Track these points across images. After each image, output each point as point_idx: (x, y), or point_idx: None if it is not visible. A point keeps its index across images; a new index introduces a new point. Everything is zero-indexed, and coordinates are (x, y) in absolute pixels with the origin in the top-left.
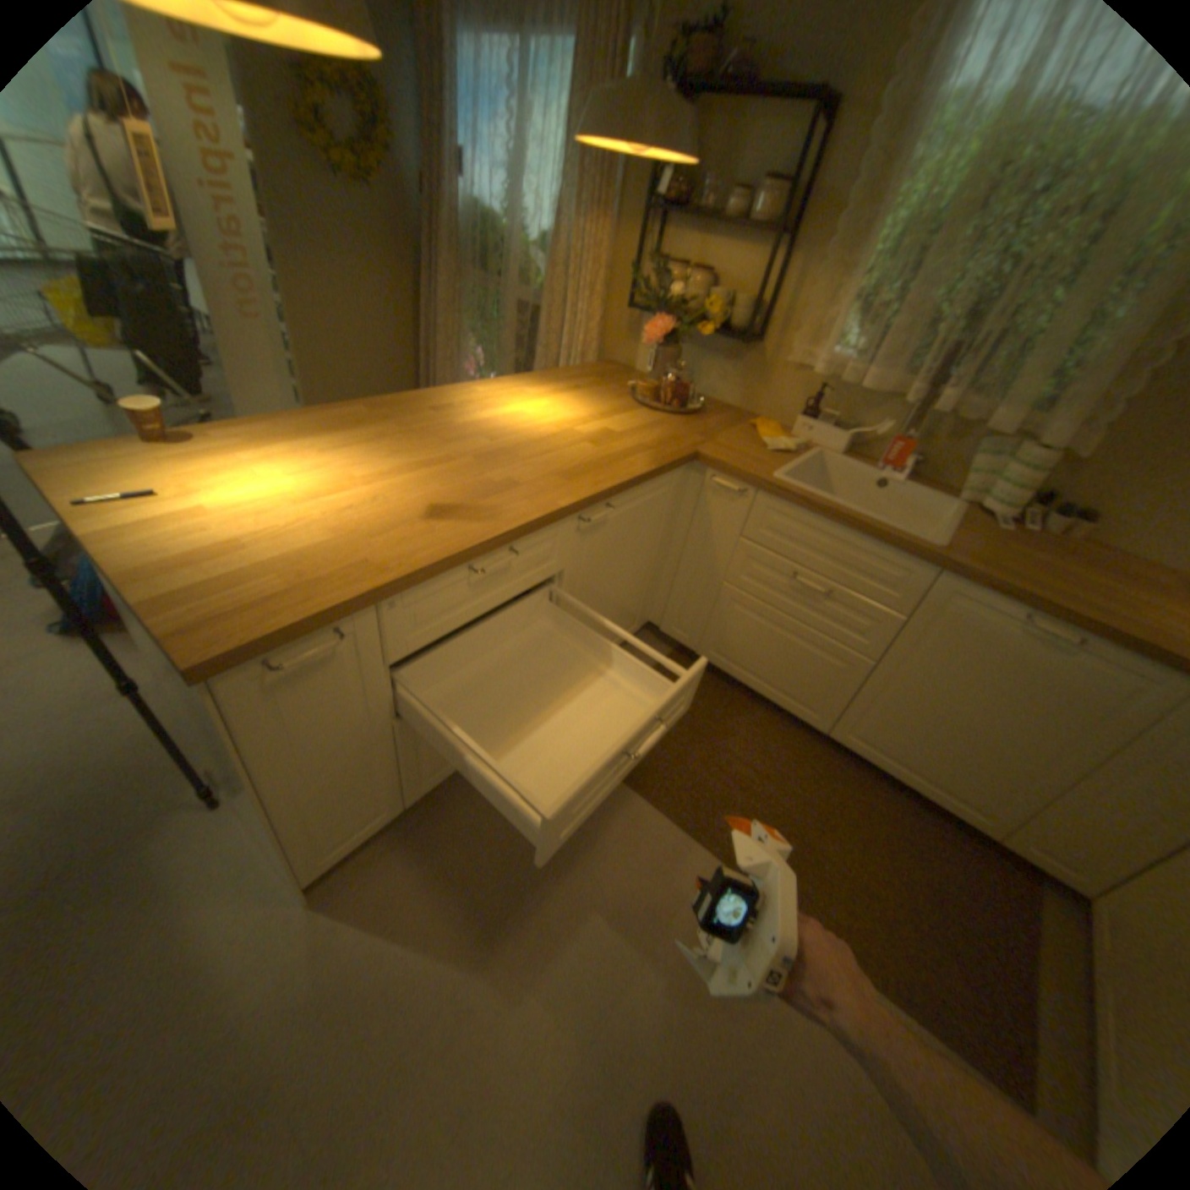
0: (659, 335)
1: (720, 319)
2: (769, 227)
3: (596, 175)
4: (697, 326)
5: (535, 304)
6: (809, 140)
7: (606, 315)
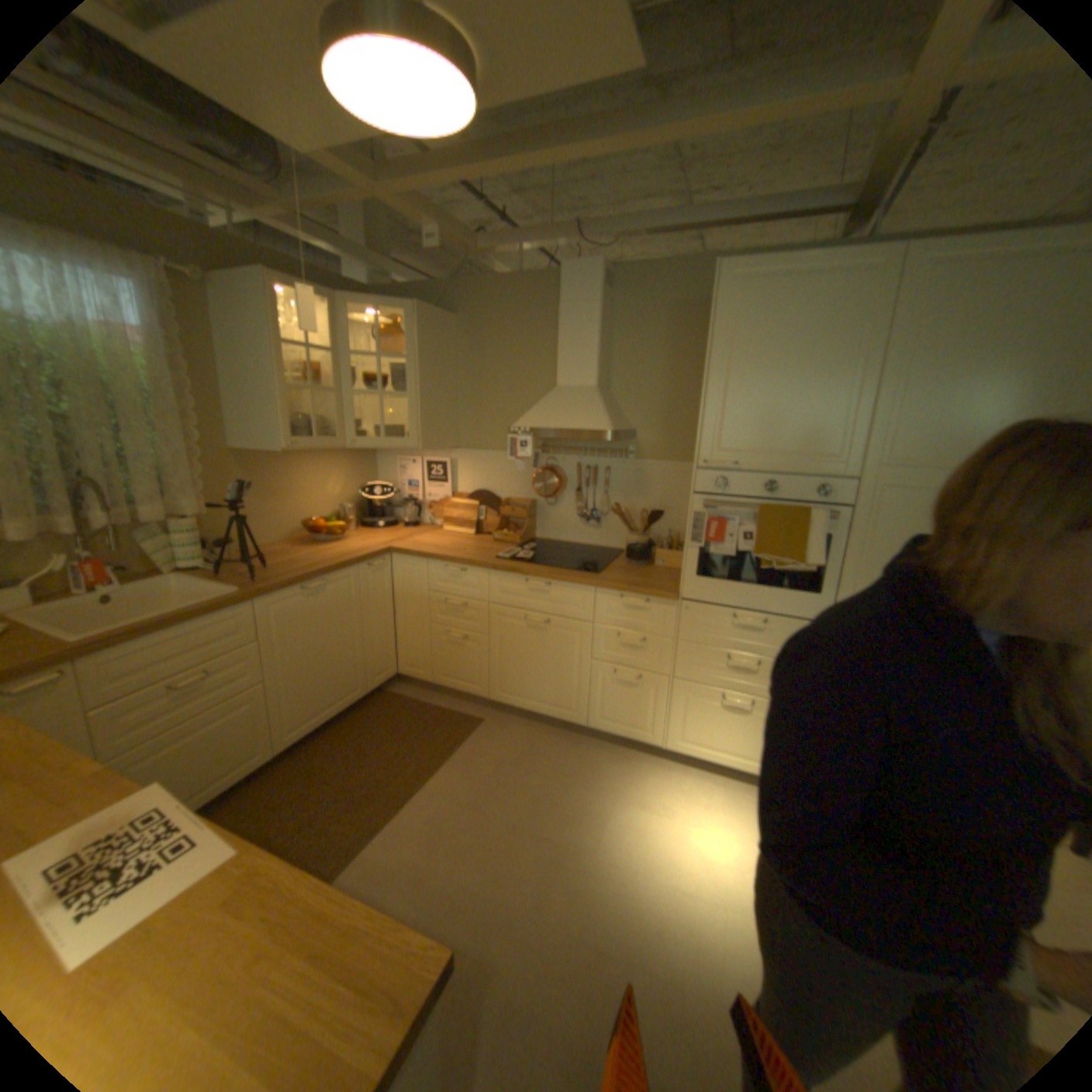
0: None
1: None
2: None
3: None
4: None
5: None
6: None
7: None
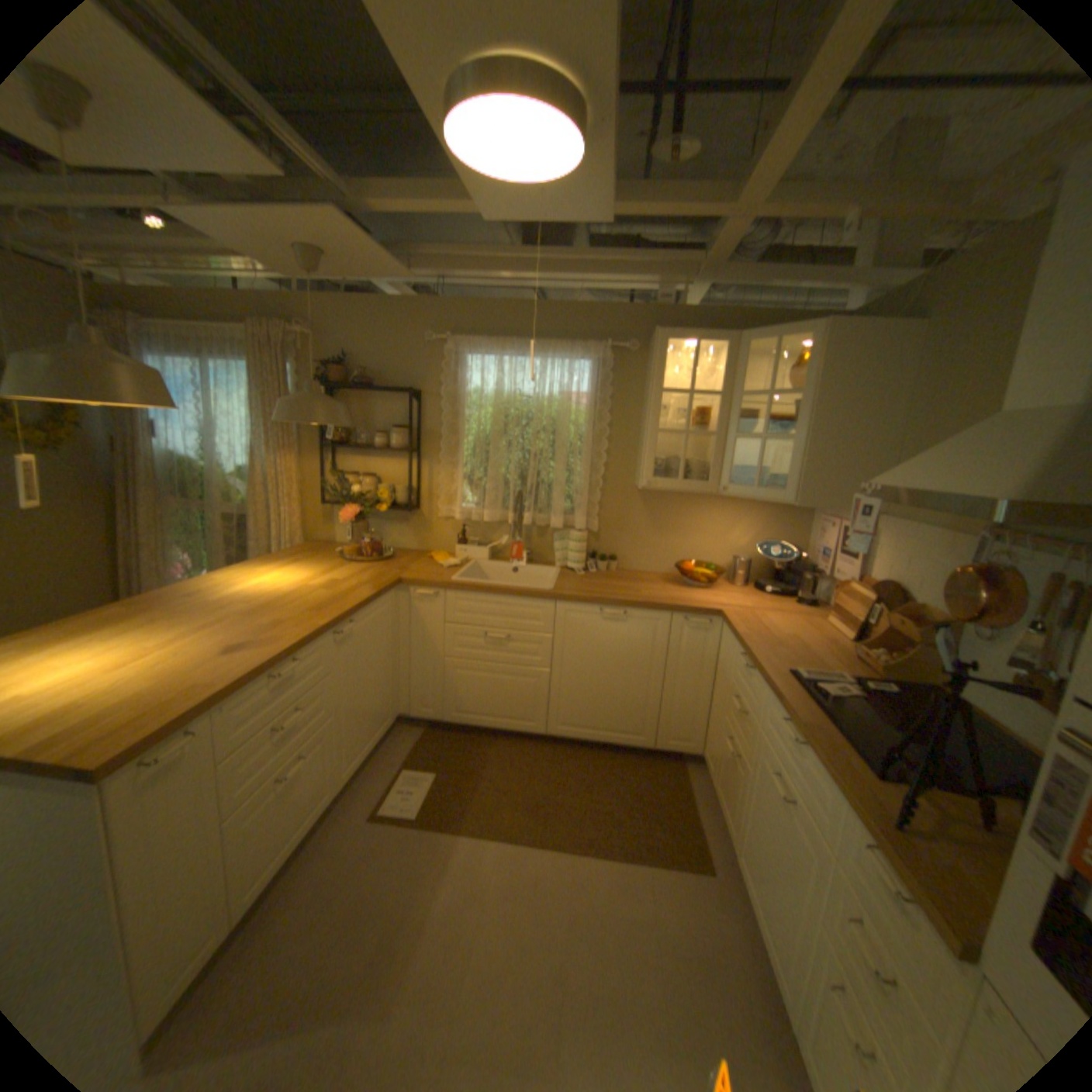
0: (351, 517)
1: (388, 501)
2: (403, 450)
3: (278, 432)
4: (374, 507)
5: (238, 514)
6: (411, 411)
7: (303, 512)
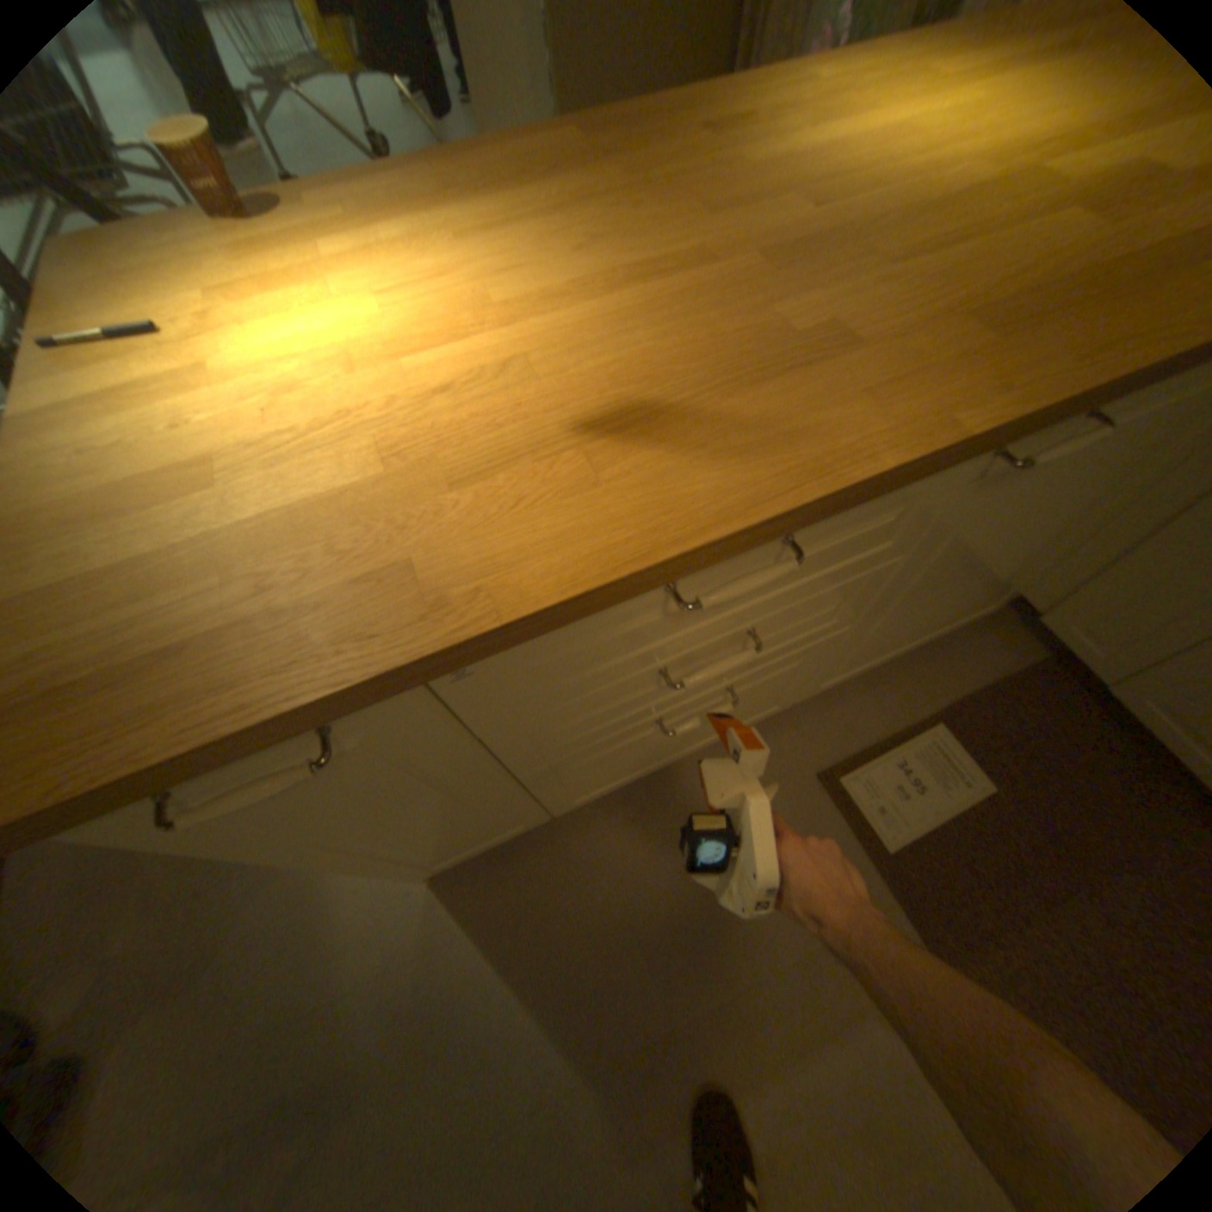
0: None
1: None
2: None
3: None
4: None
5: None
6: None
7: None
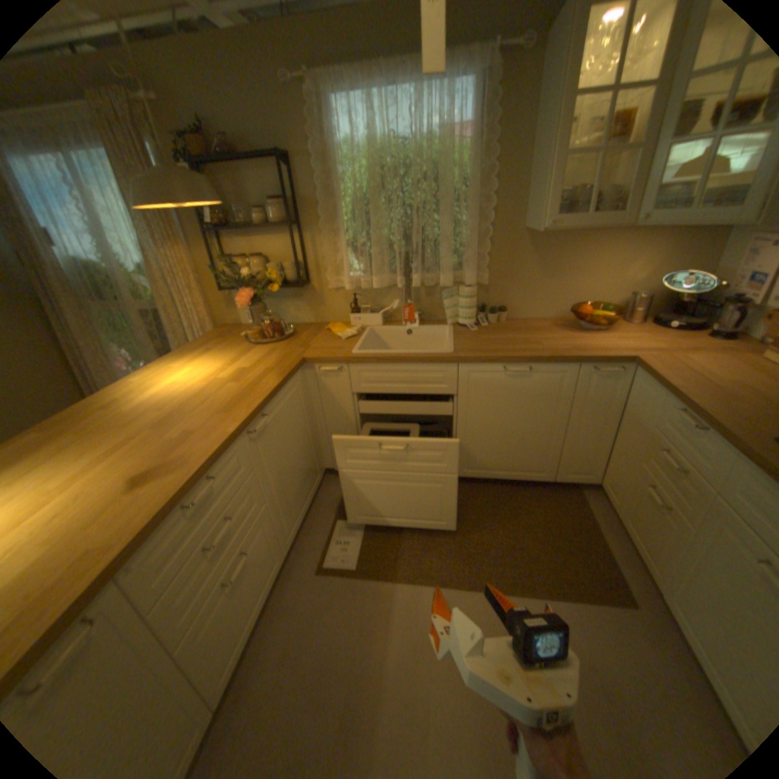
0: (247, 300)
1: (279, 279)
2: (282, 223)
3: (158, 222)
4: (267, 287)
5: (152, 308)
6: (281, 177)
7: (206, 299)
